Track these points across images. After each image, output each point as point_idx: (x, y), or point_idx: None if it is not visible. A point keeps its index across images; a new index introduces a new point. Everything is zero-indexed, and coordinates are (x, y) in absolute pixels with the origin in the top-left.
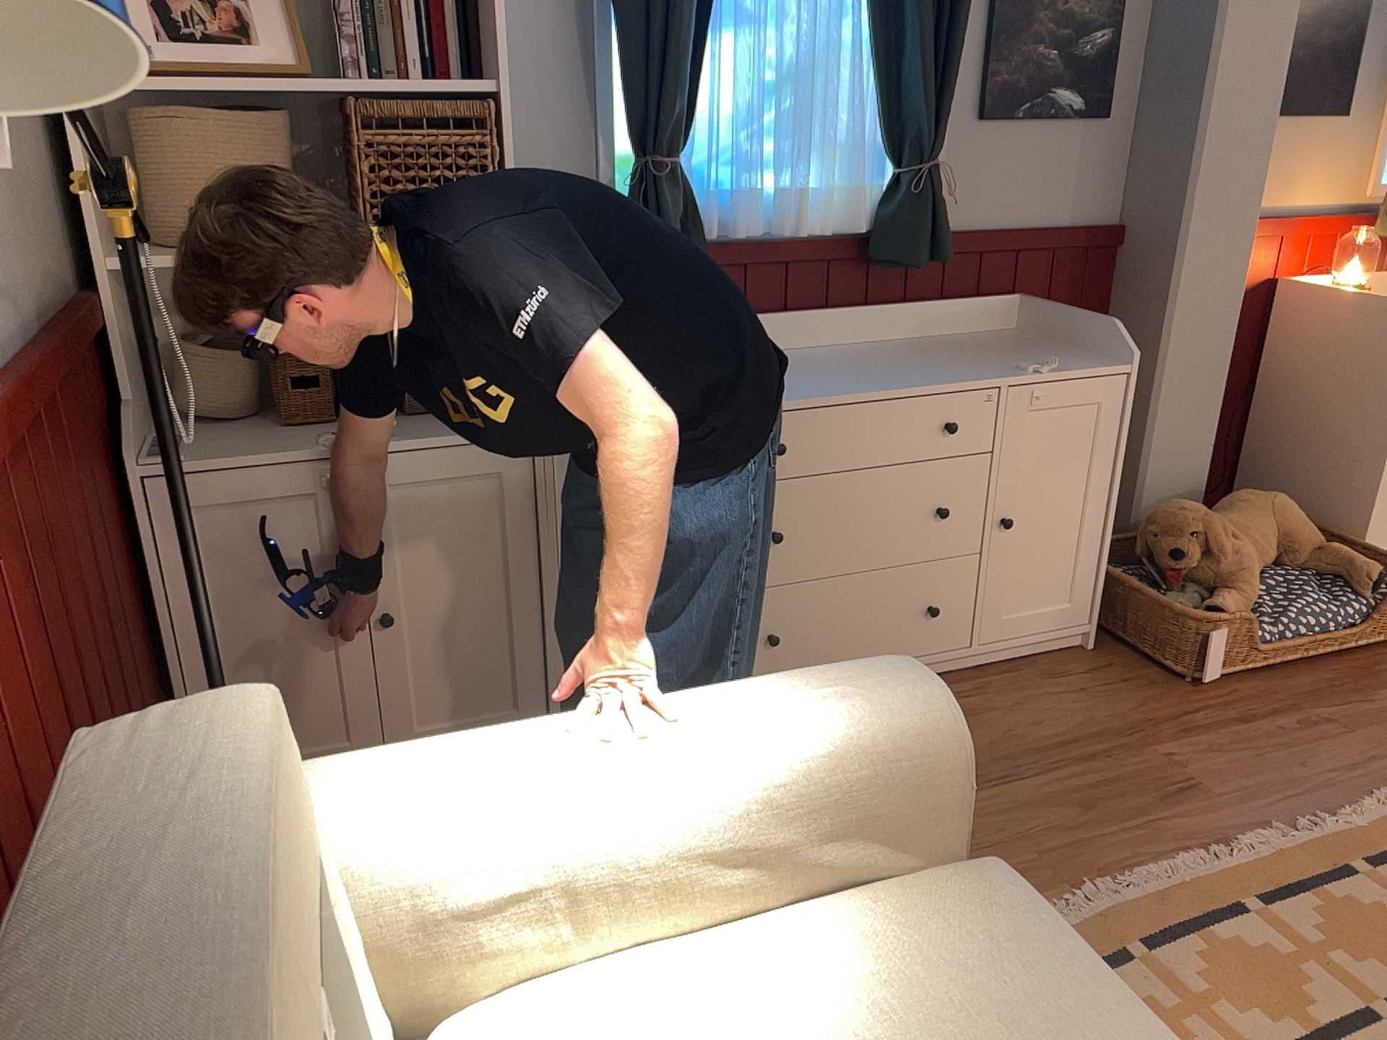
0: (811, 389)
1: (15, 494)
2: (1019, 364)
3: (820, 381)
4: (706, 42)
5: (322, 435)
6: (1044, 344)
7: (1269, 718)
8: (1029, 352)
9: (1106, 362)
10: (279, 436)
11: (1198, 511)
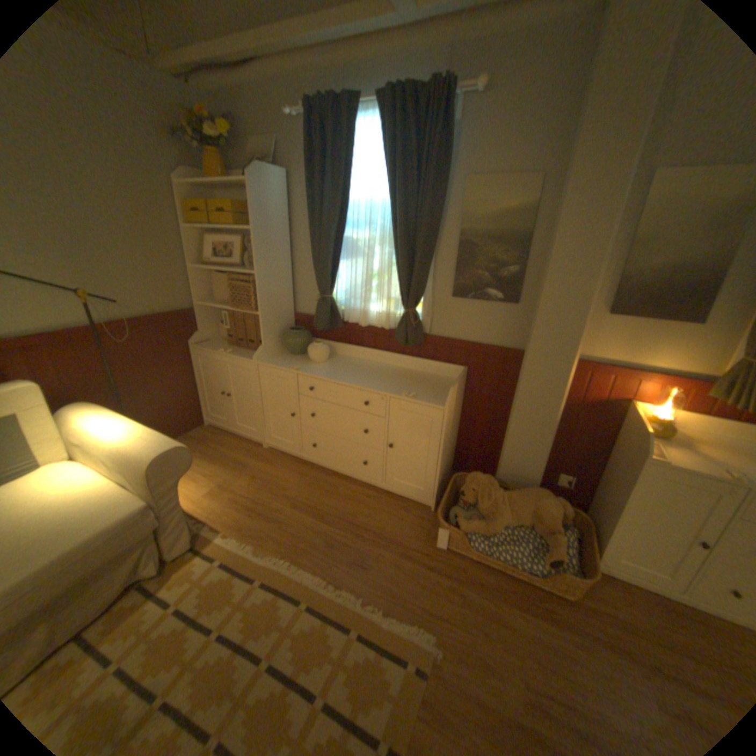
0: (330, 375)
1: (105, 343)
2: (410, 391)
3: (341, 374)
4: (340, 262)
5: (226, 348)
6: (446, 389)
7: (441, 576)
8: (430, 389)
9: (440, 402)
10: (222, 346)
11: (482, 482)
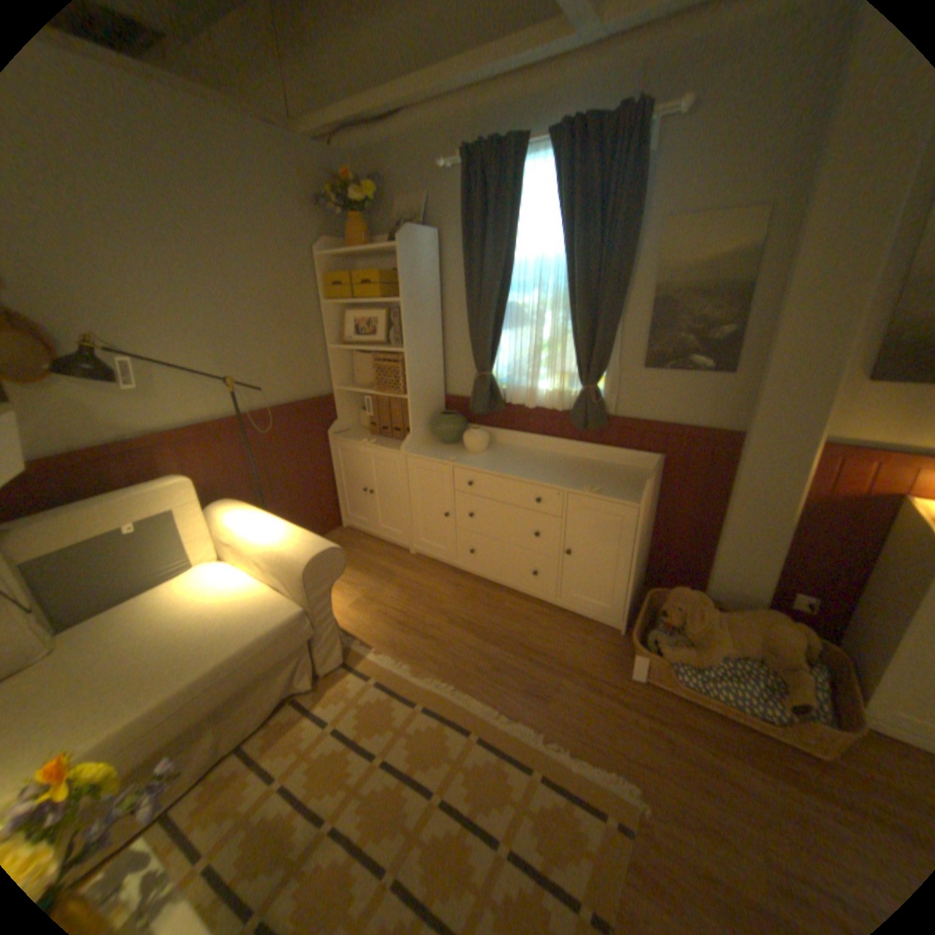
0: (492, 467)
1: (247, 434)
2: (593, 485)
3: (504, 465)
4: (502, 332)
5: (369, 438)
6: (639, 482)
7: (640, 716)
8: (618, 482)
9: (634, 499)
10: (364, 436)
11: (691, 600)
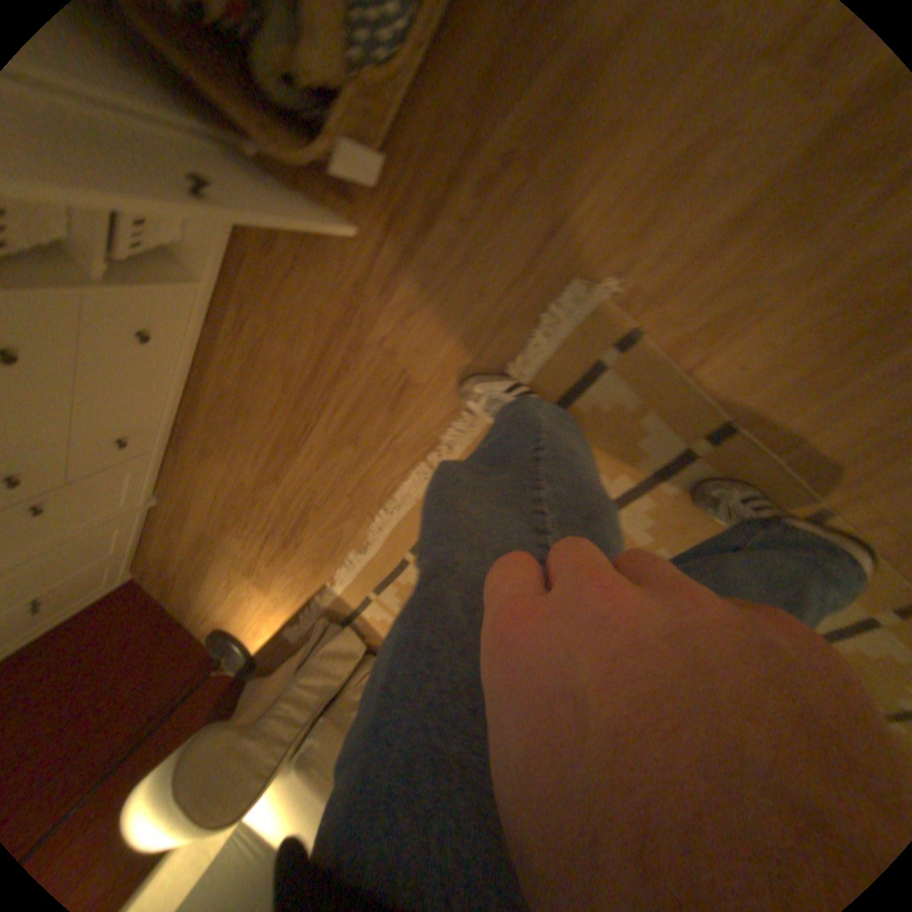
0: None
1: None
2: None
3: None
4: None
5: None
6: None
7: (447, 197)
8: None
9: None
10: None
11: None
